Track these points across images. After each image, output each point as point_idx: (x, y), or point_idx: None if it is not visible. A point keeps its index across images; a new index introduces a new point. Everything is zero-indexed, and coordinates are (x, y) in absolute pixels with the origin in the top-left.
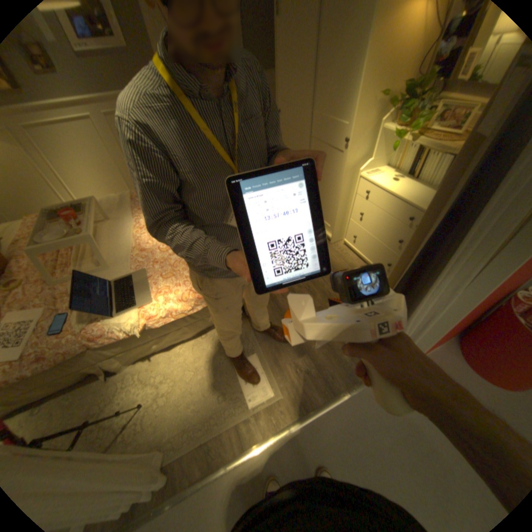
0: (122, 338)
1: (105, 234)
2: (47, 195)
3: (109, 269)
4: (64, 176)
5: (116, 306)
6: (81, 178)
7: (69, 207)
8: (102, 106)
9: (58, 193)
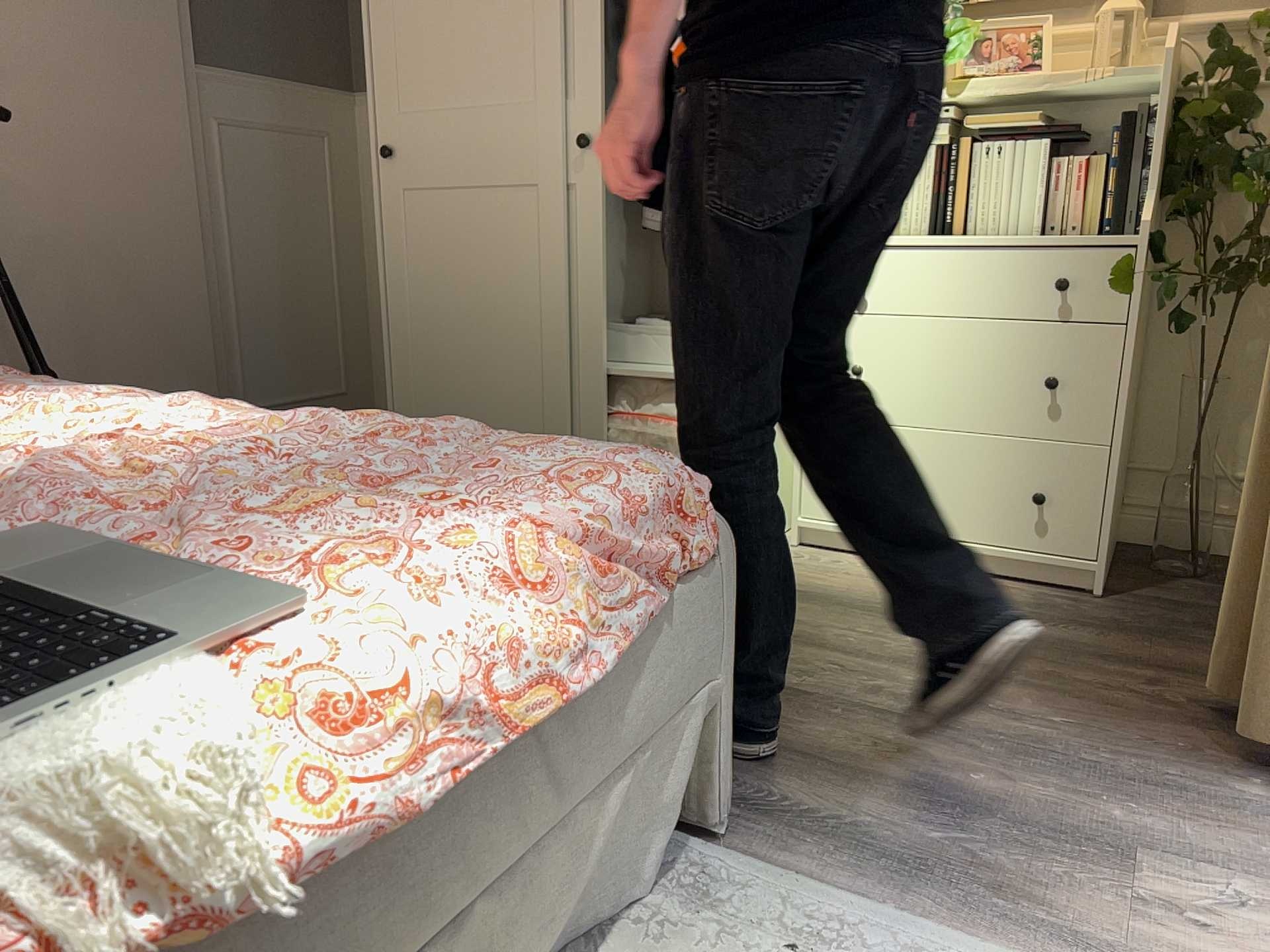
0: None
1: None
2: None
3: None
4: None
5: None
6: None
7: None
8: None
9: None
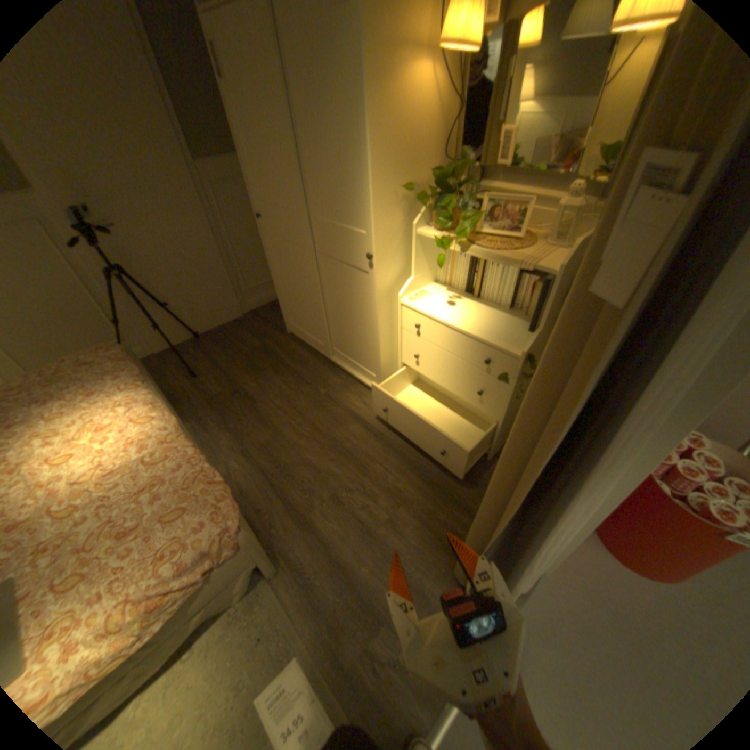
0: None
1: None
2: None
3: None
4: None
5: None
6: None
7: None
8: None
9: None
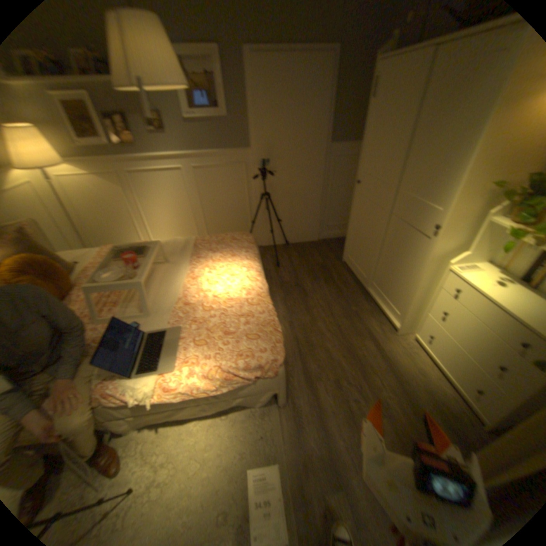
0: (136, 404)
1: (161, 277)
2: (131, 228)
3: (150, 318)
4: (148, 215)
5: (142, 365)
6: (162, 217)
7: (137, 248)
8: (195, 161)
9: (140, 227)
